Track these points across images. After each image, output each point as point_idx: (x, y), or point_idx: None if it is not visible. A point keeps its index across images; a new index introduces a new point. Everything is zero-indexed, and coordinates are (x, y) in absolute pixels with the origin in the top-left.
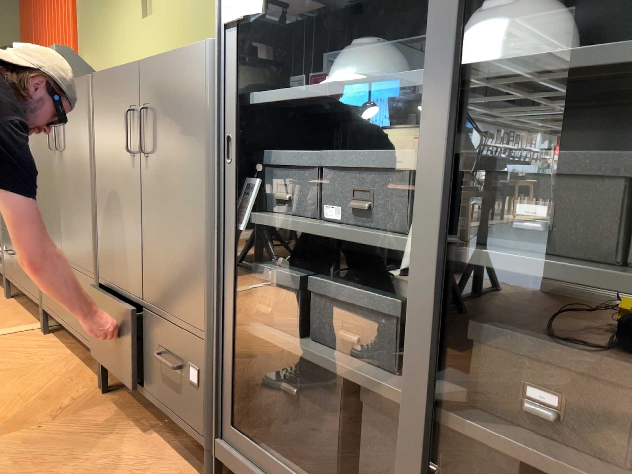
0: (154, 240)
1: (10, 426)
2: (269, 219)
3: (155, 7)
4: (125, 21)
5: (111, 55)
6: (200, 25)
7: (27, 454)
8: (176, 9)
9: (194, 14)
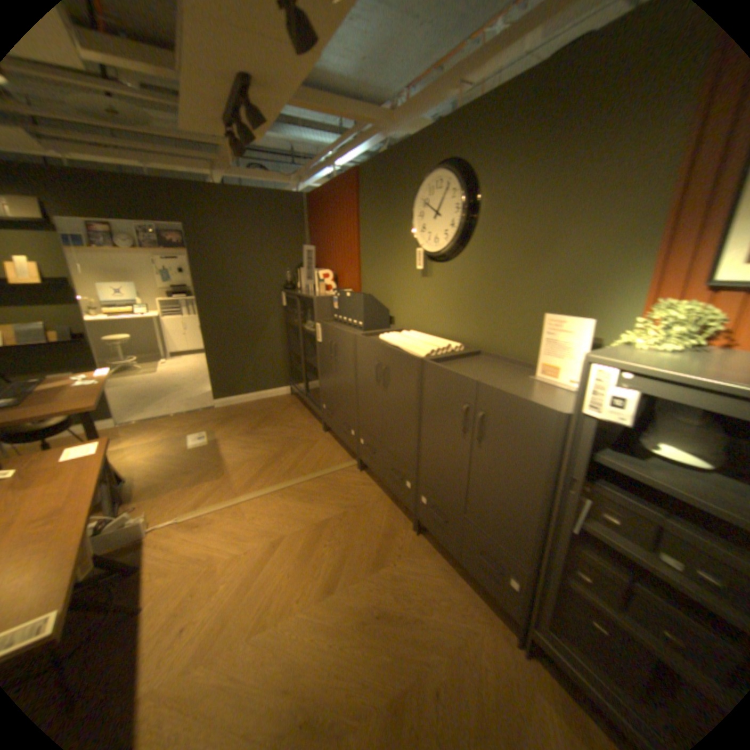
0: (480, 490)
1: (377, 559)
2: (600, 536)
3: (434, 272)
4: (404, 272)
5: (389, 289)
6: (478, 300)
7: (397, 587)
8: (455, 281)
9: (472, 290)
